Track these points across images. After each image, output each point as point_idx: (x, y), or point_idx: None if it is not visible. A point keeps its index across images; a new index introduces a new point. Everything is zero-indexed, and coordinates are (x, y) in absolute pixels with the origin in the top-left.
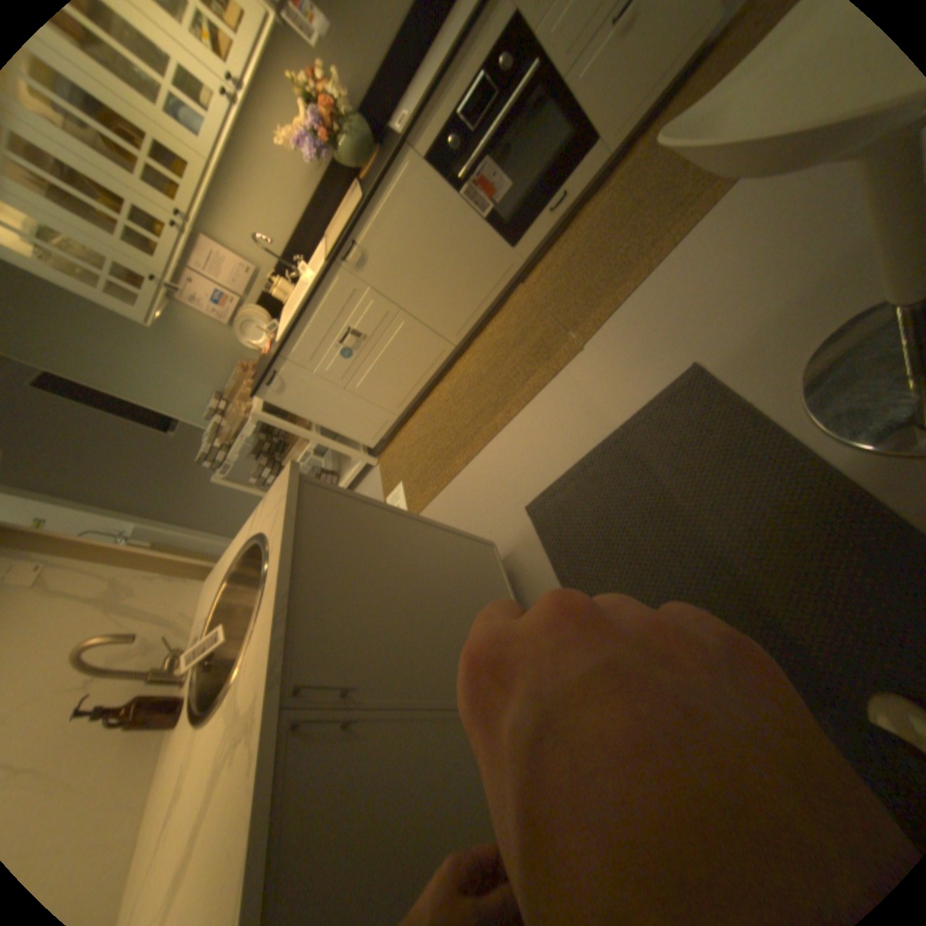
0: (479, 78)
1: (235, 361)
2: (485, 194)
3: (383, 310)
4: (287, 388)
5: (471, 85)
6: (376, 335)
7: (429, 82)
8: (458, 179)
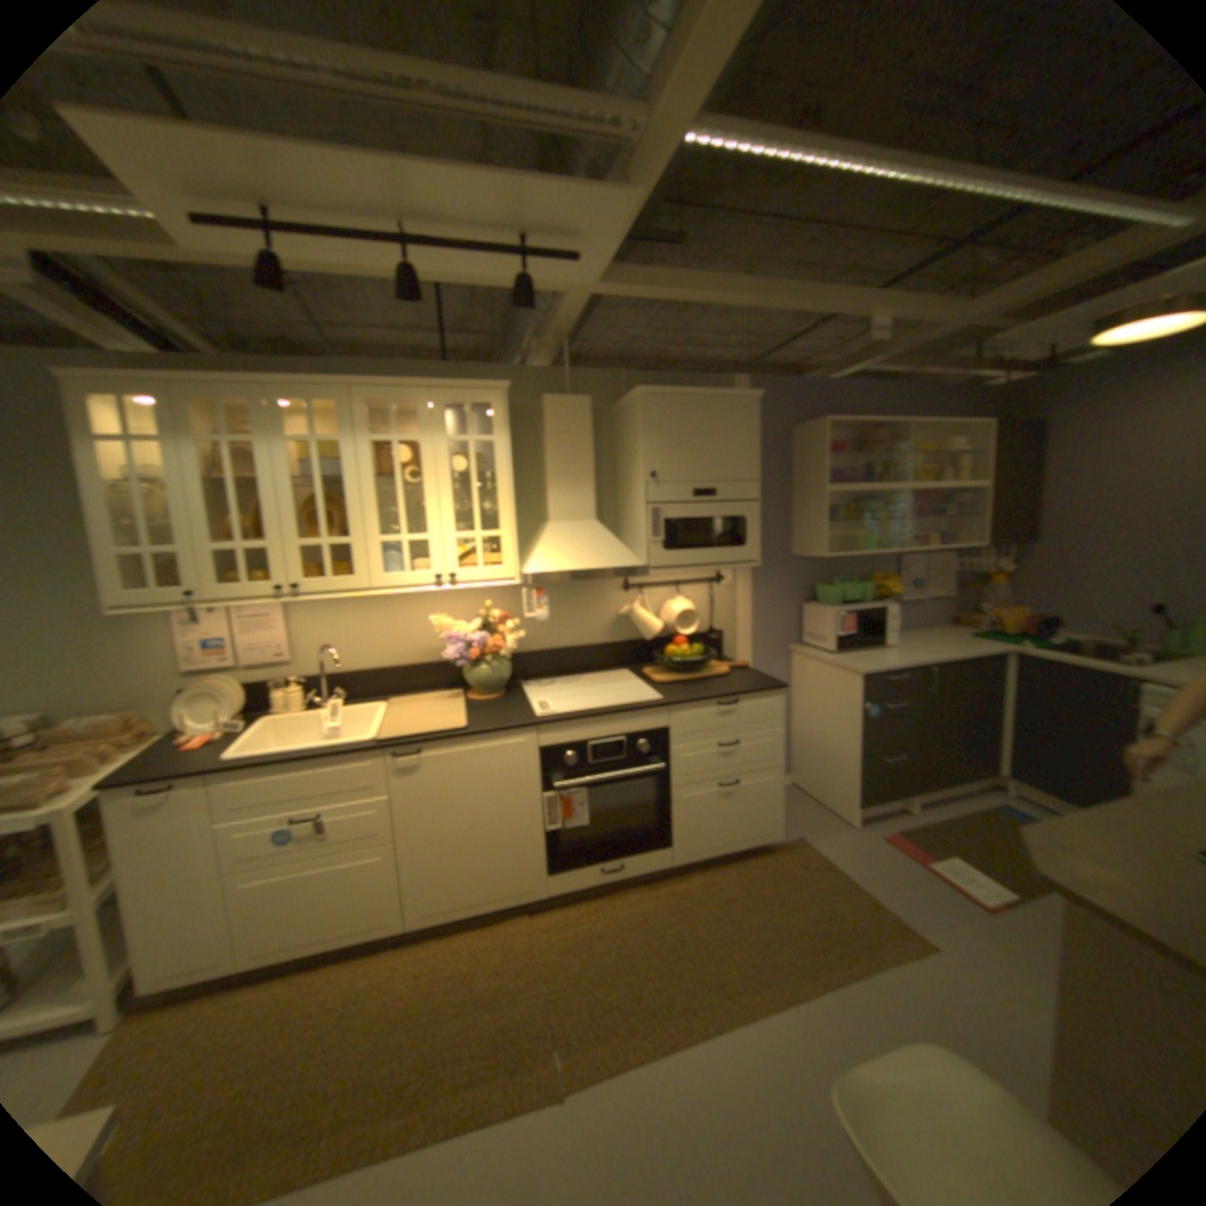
0: (616, 739)
1: (118, 707)
2: (559, 814)
3: (371, 829)
4: (147, 817)
5: (607, 736)
6: (333, 849)
7: (580, 707)
8: (547, 784)
